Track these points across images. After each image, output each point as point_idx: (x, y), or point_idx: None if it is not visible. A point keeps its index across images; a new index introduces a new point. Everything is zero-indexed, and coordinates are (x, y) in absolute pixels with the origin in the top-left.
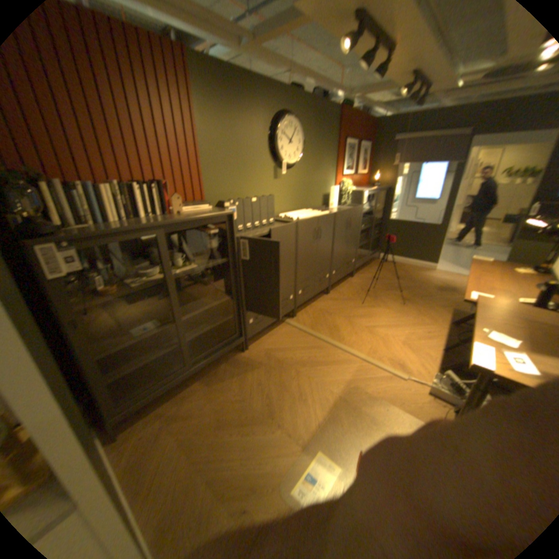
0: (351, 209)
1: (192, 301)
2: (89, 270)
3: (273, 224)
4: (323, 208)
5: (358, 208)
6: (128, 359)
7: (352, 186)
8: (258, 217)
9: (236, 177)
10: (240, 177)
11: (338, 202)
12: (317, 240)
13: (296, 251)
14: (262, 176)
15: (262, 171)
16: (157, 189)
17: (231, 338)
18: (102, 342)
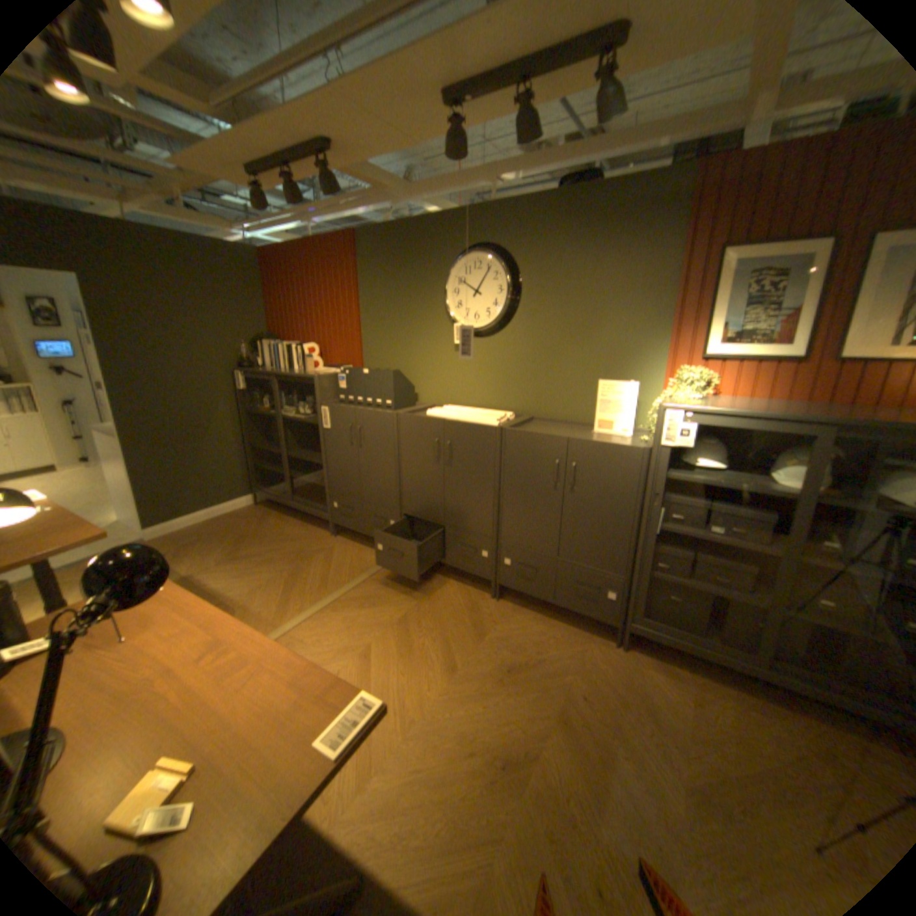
0: (566, 441)
1: (318, 453)
2: (265, 395)
3: (388, 409)
4: (576, 426)
5: (607, 447)
6: (277, 464)
7: (695, 394)
8: (368, 394)
9: (395, 346)
10: (400, 346)
11: (632, 426)
12: (439, 460)
13: (402, 460)
14: (431, 347)
15: (431, 340)
16: (301, 351)
17: (320, 506)
18: (270, 443)
